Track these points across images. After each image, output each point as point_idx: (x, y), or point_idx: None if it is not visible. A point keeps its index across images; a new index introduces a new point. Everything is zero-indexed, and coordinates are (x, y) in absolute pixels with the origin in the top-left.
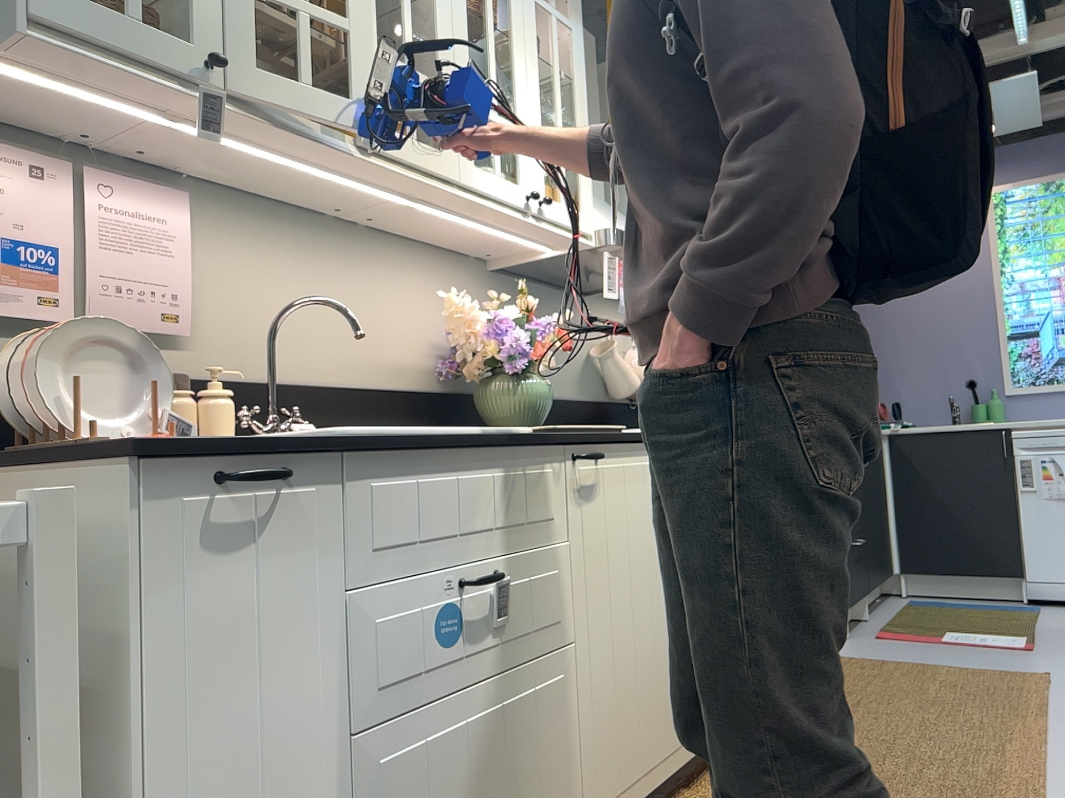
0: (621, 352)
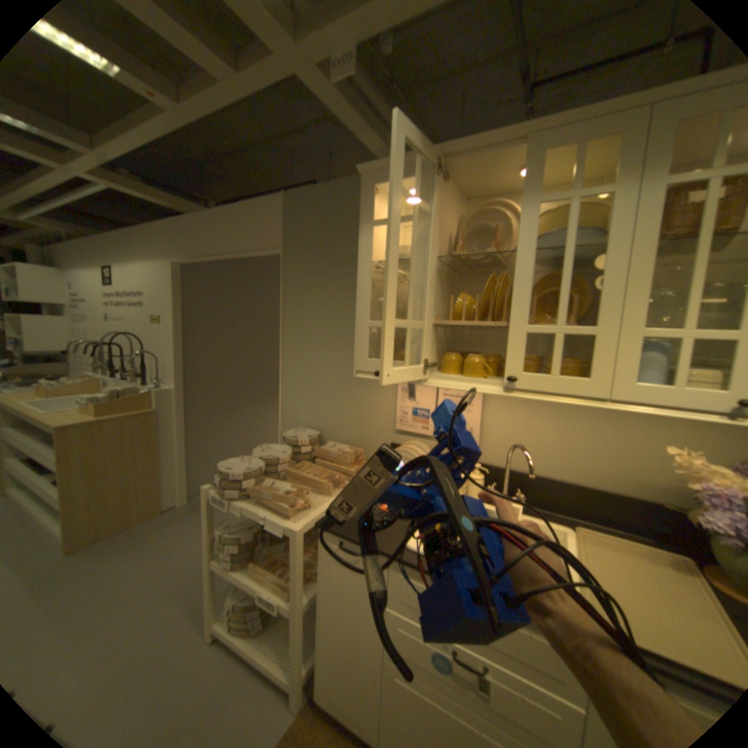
0: None
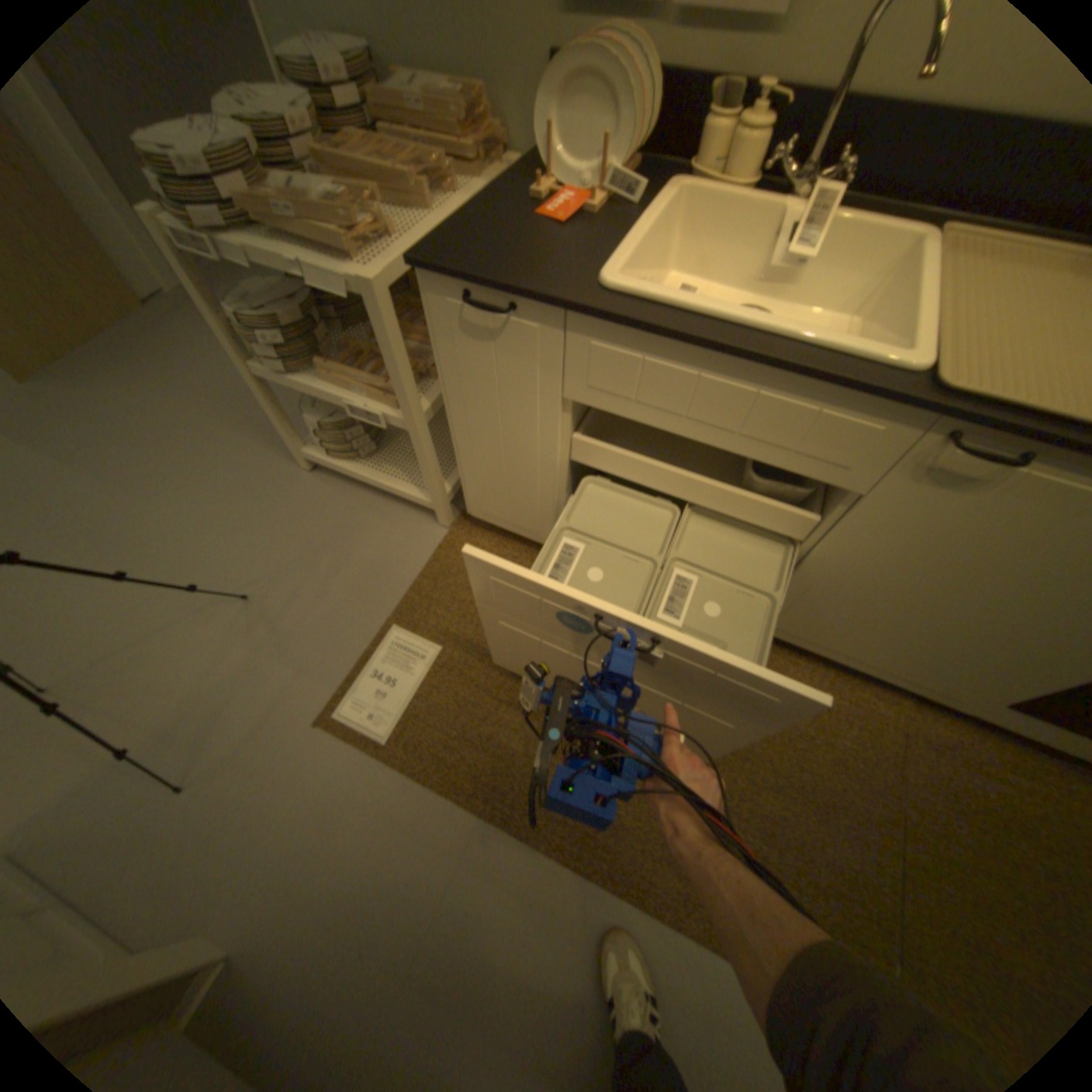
0: None
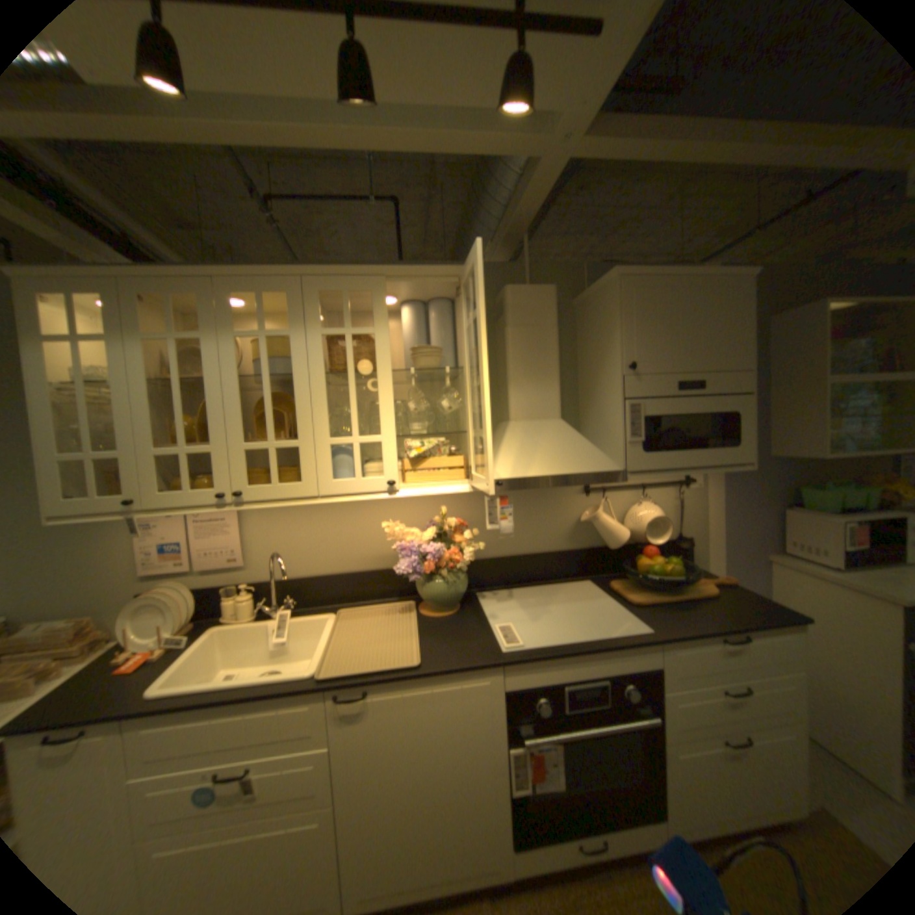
0: (608, 517)
